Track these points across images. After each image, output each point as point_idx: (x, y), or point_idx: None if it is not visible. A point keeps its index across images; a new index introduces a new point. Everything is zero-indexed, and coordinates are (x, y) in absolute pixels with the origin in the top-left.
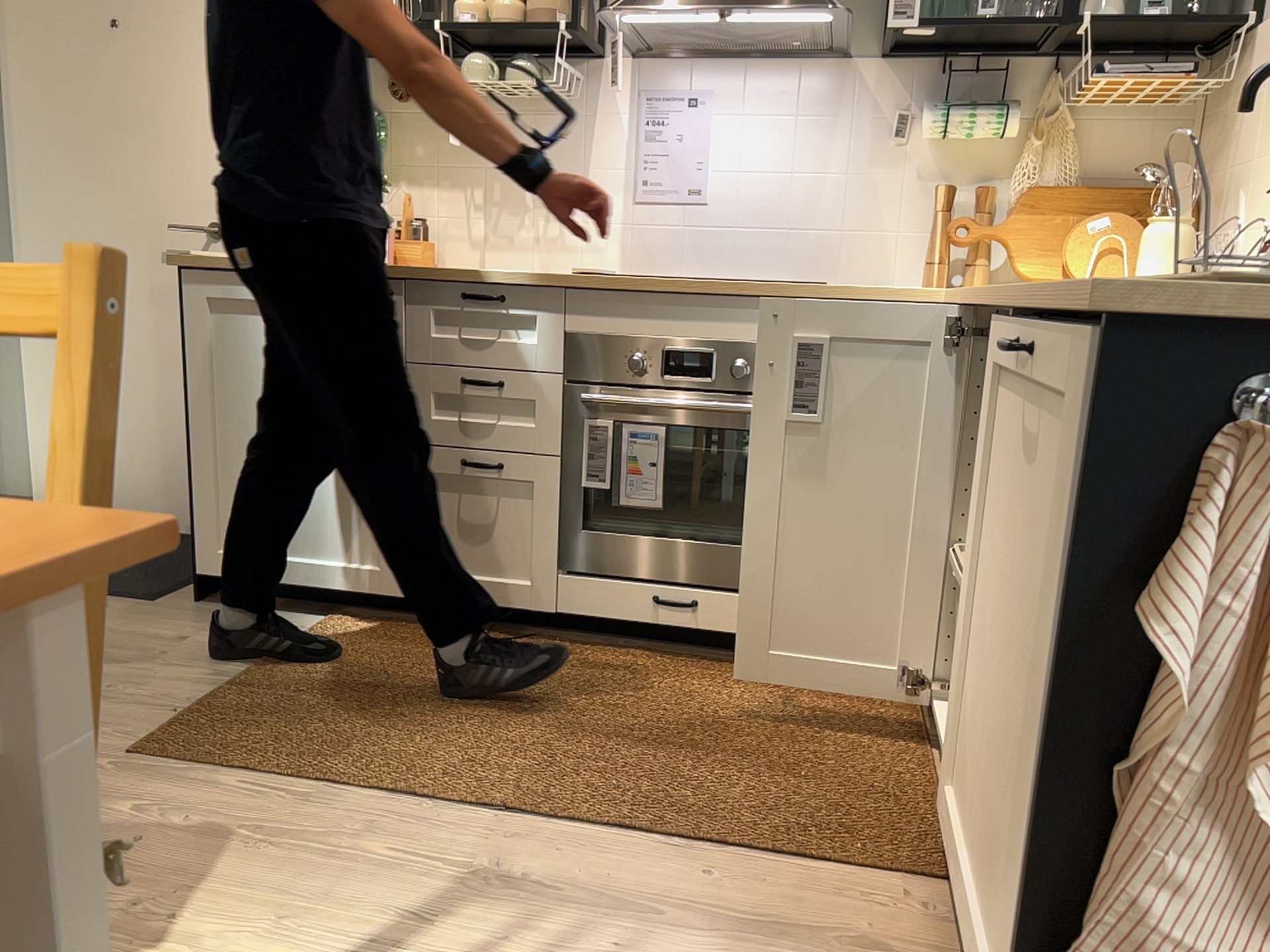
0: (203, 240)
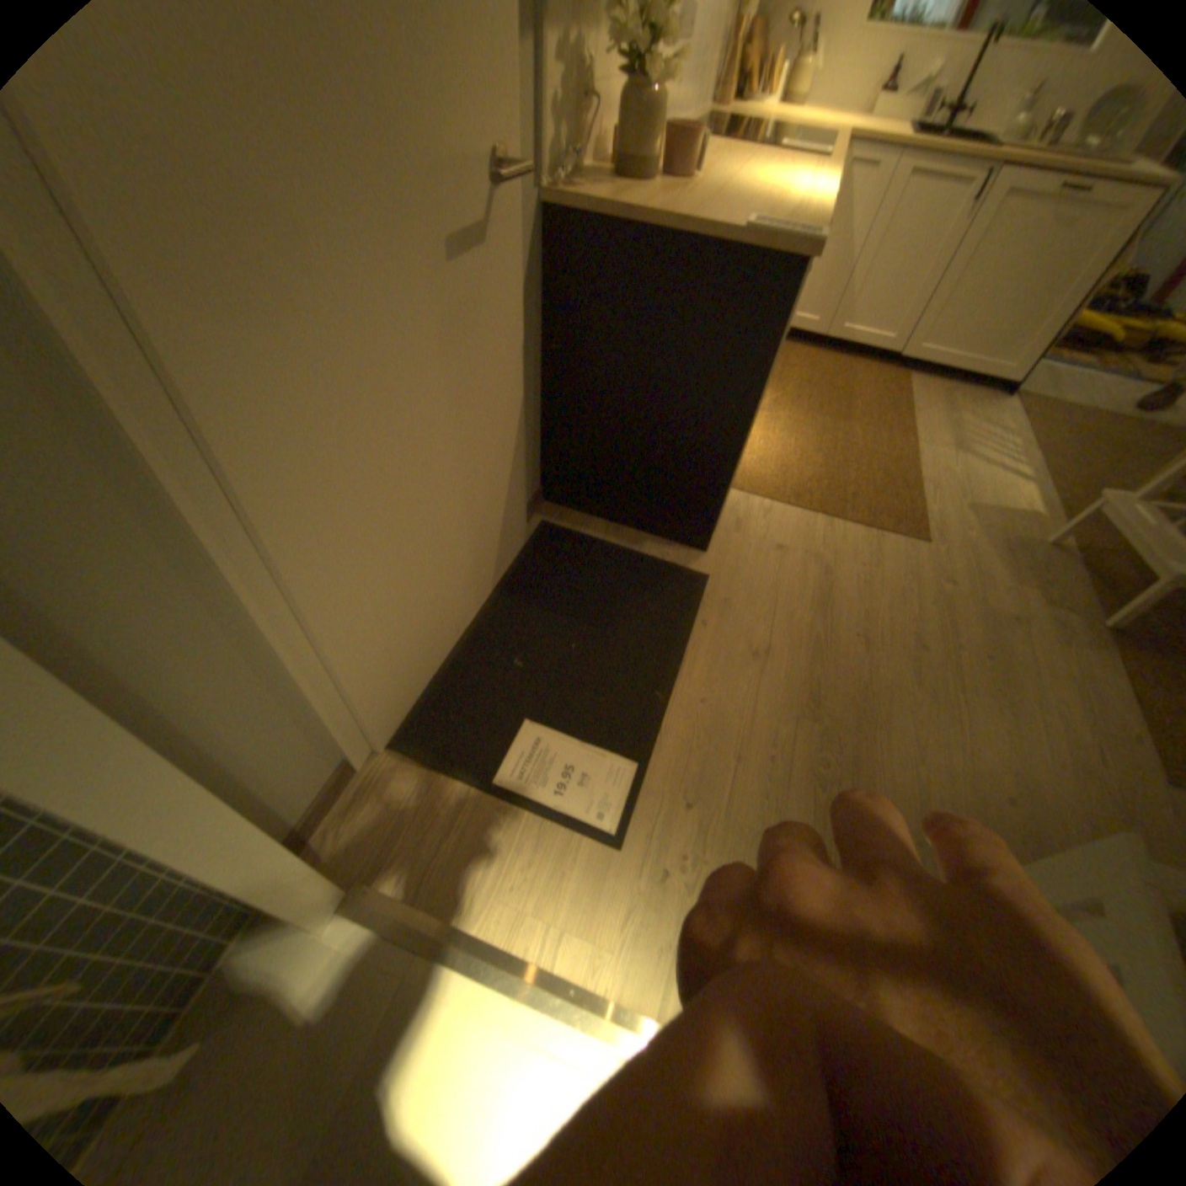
0: (480, 180)
